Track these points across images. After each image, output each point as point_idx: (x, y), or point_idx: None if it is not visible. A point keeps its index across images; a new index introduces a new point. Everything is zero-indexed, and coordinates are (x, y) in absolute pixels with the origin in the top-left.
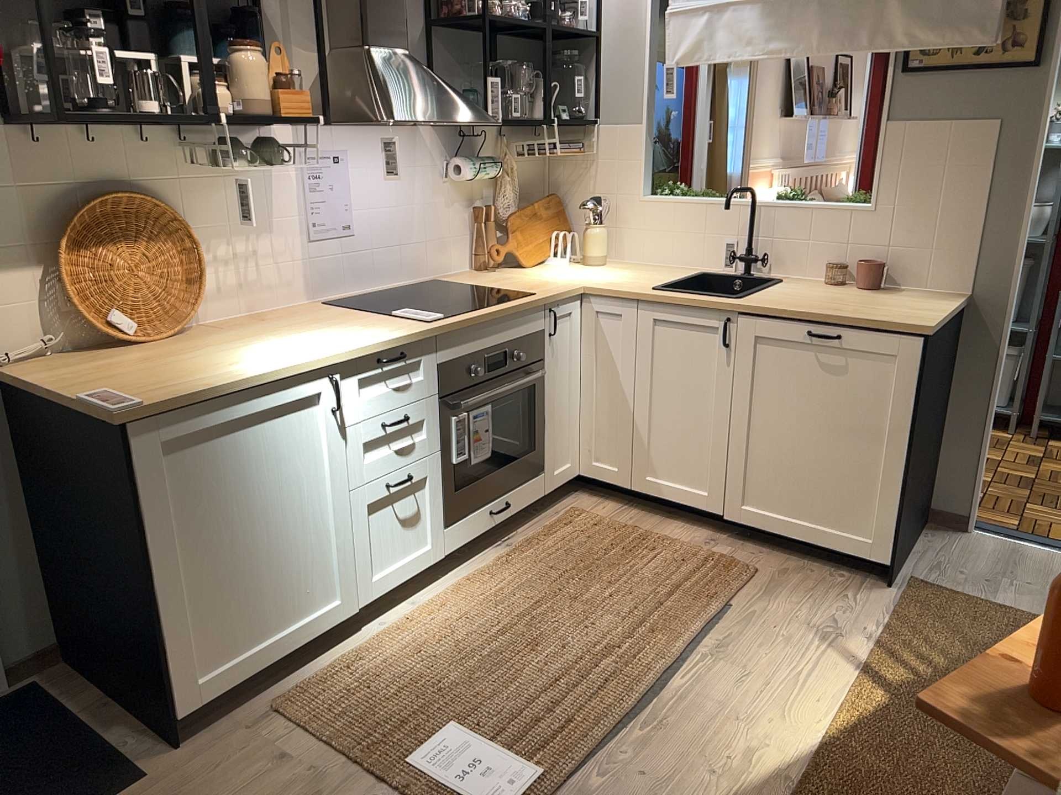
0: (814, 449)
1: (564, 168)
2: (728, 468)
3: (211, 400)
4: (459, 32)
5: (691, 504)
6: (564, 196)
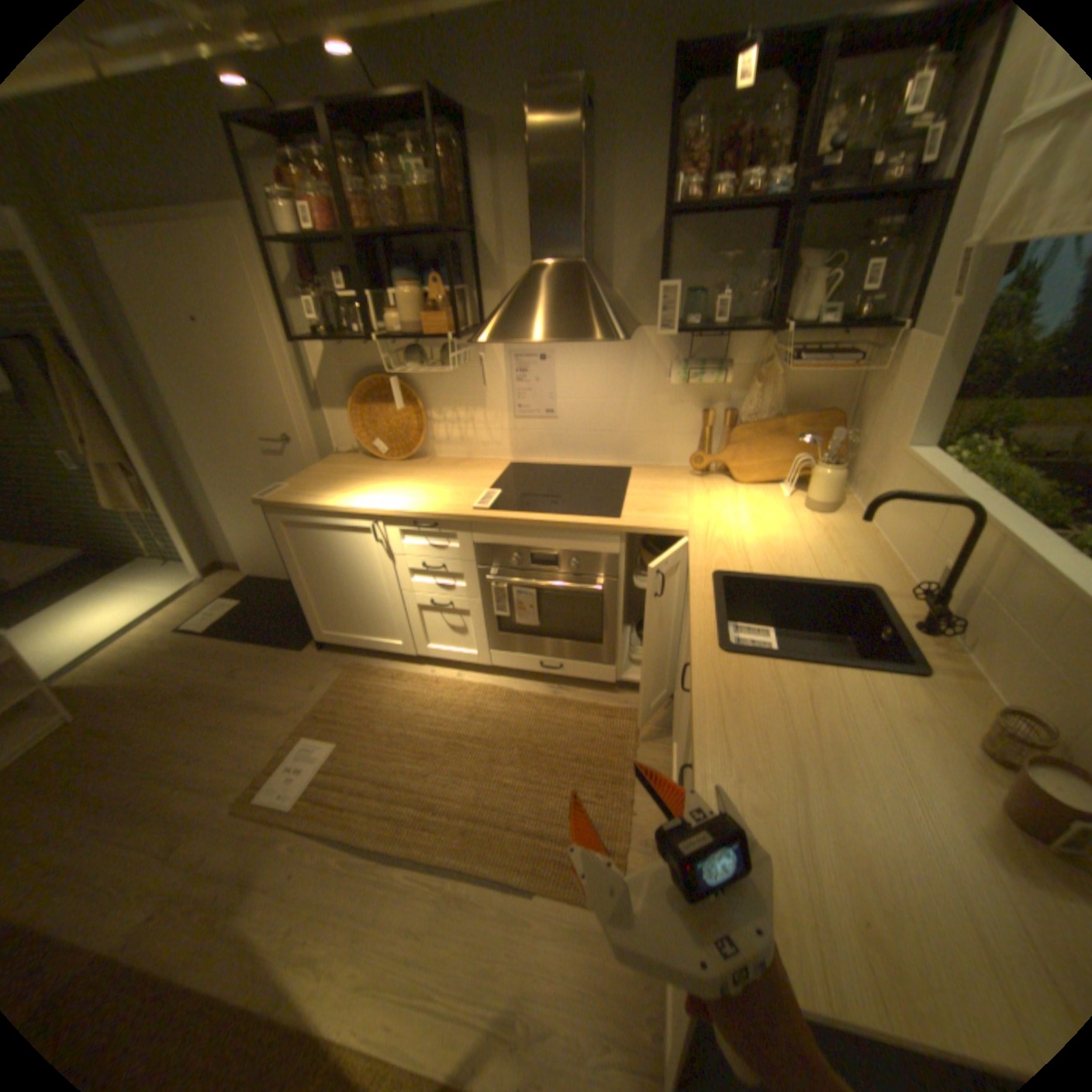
0: None
1: (874, 378)
2: None
3: (300, 510)
4: (719, 214)
5: None
6: (864, 414)
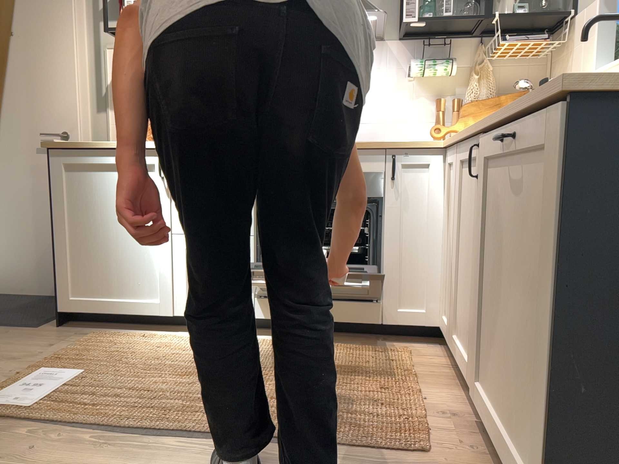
0: (513, 315)
1: (554, 68)
2: (479, 334)
3: (87, 149)
4: None
5: (465, 372)
6: None
